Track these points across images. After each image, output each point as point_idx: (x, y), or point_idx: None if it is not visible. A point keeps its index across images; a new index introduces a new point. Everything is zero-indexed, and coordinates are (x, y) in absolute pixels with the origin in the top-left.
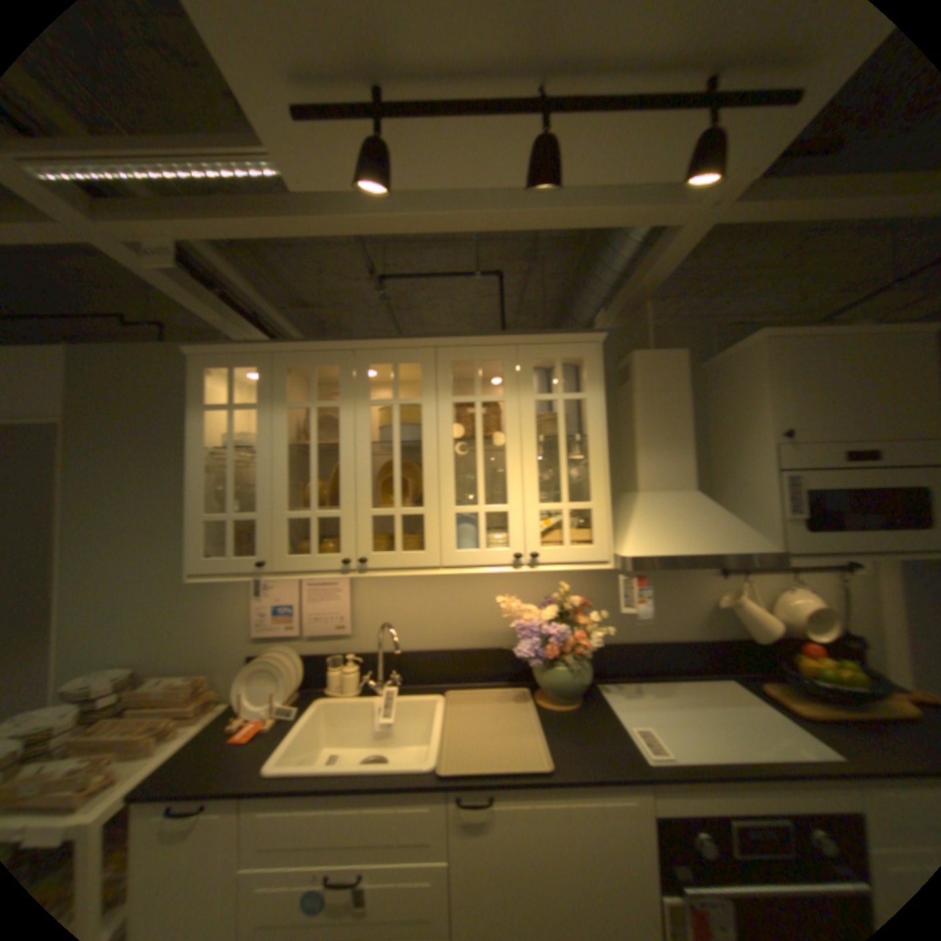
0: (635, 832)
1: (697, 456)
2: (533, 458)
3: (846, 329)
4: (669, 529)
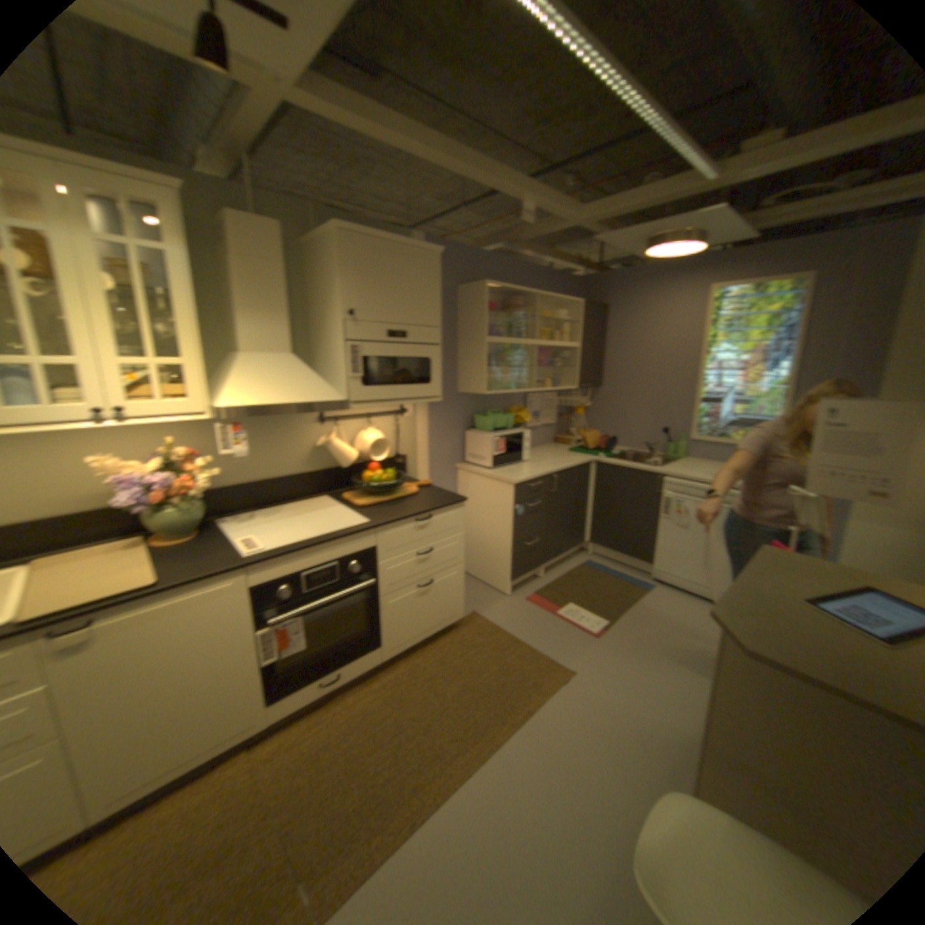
0: (228, 601)
1: (288, 324)
2: (96, 308)
3: (388, 237)
4: (258, 384)
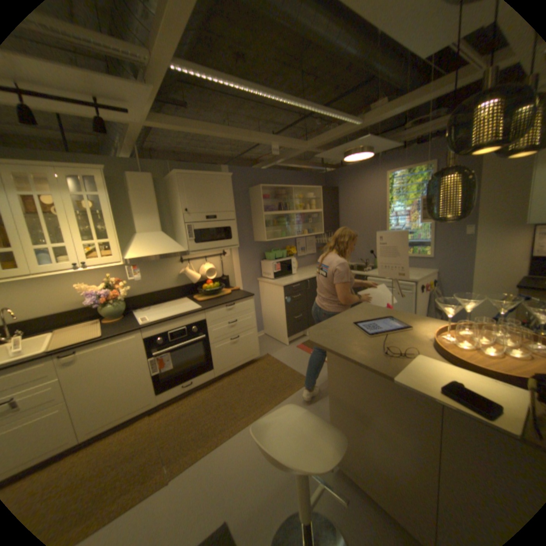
0: (135, 344)
1: (160, 218)
2: (74, 222)
3: (203, 172)
4: (146, 247)
